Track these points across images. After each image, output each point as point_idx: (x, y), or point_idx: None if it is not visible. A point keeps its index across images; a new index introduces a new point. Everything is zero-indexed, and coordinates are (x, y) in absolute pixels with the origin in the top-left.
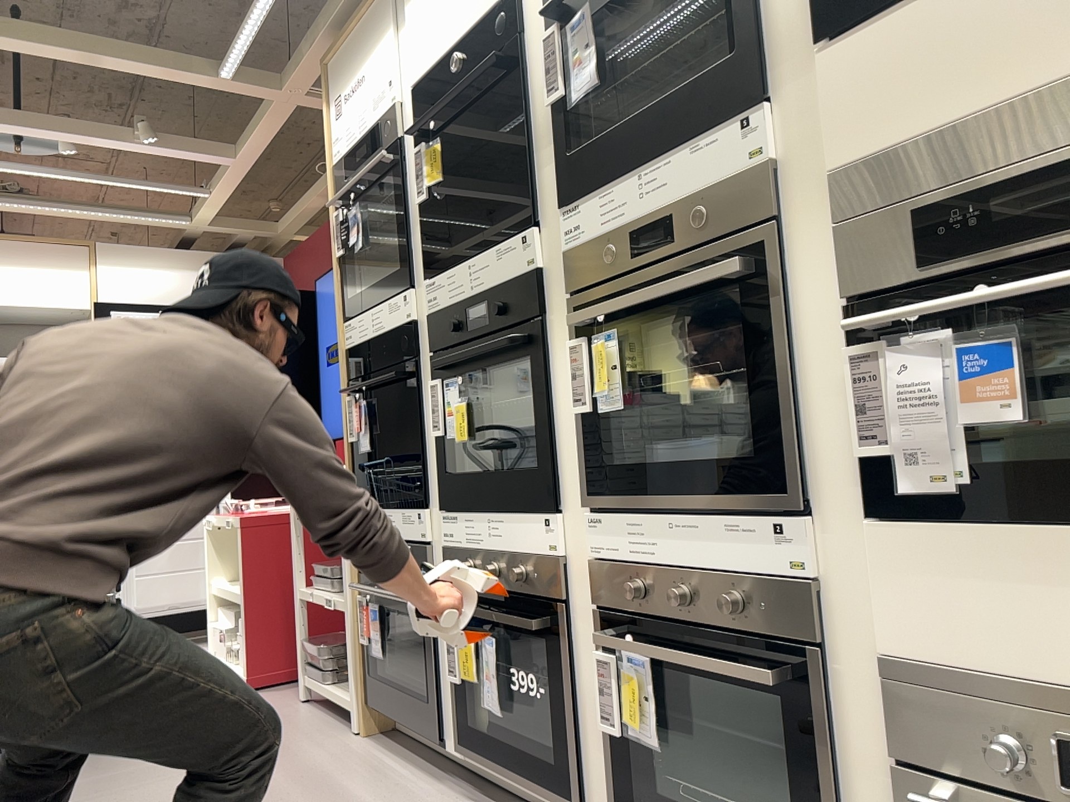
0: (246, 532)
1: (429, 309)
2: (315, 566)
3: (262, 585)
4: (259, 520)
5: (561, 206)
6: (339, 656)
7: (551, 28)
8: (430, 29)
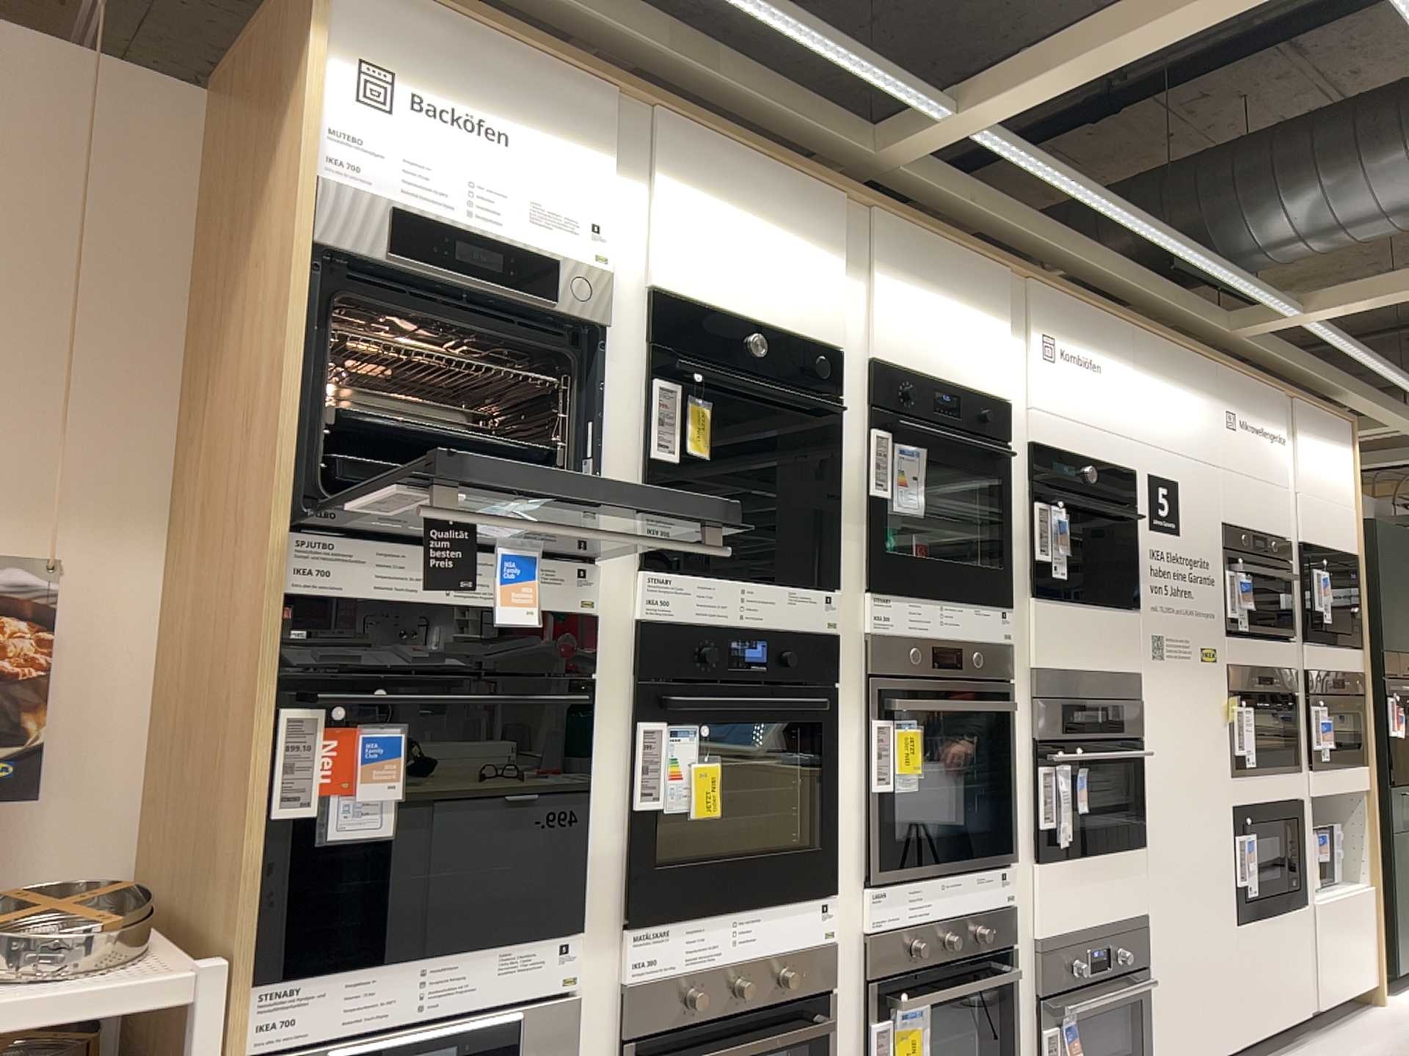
0: None
1: (651, 613)
2: None
3: None
4: None
5: (861, 587)
6: None
7: (879, 436)
8: (713, 267)
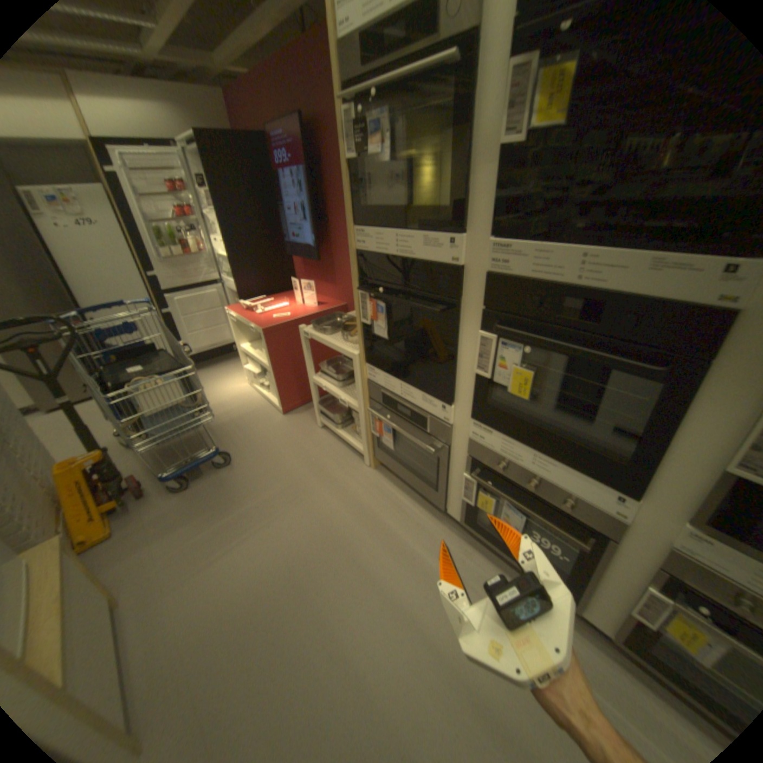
0: (267, 338)
1: (493, 268)
2: (322, 369)
3: (282, 365)
4: (274, 330)
5: None
6: (345, 417)
7: None
8: None
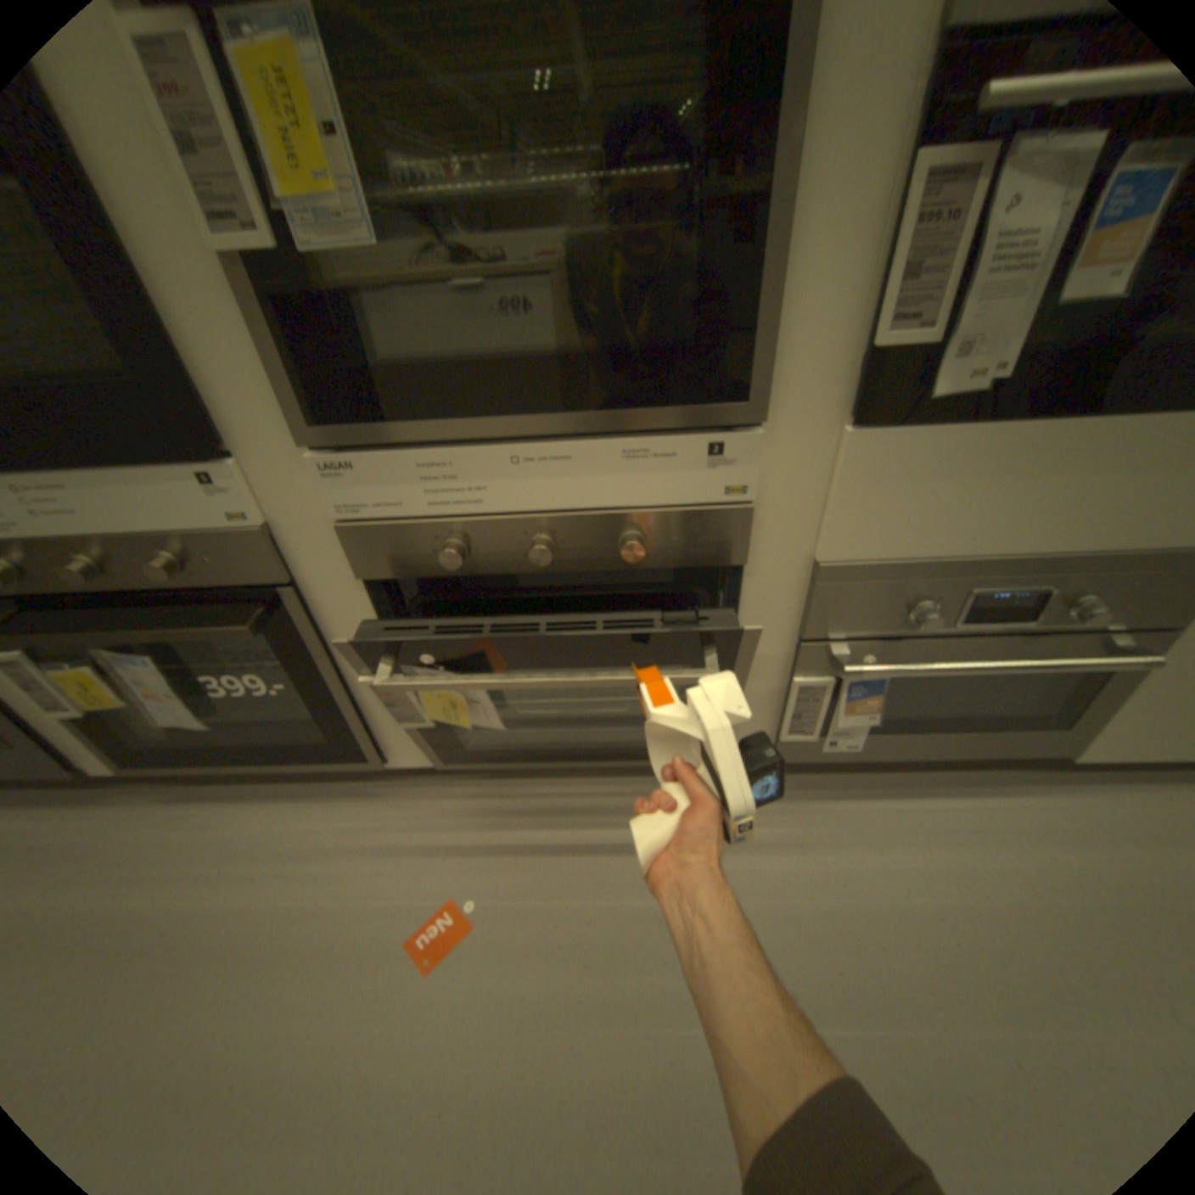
0: None
1: None
2: None
3: None
4: None
5: None
6: None
7: None
8: None
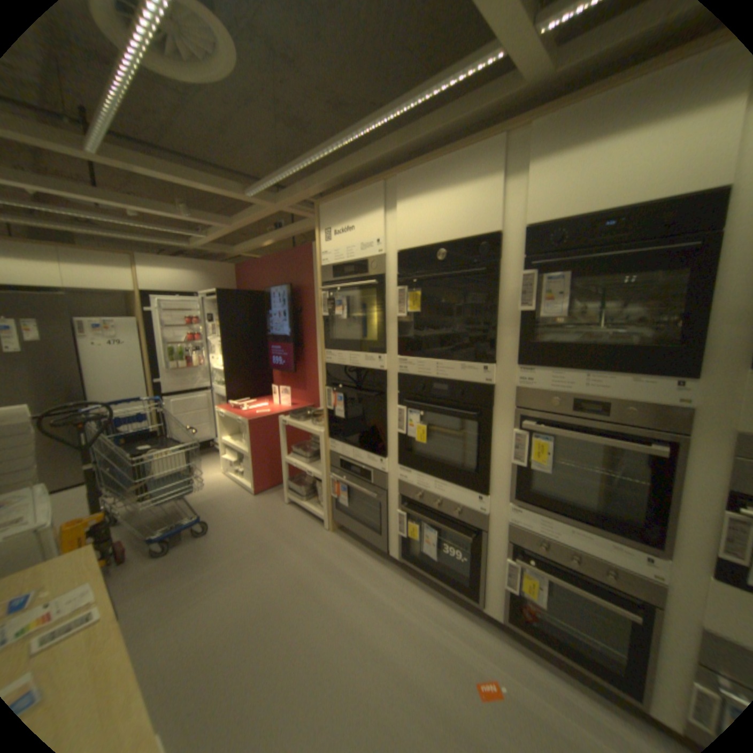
0: (251, 429)
1: (400, 372)
2: (294, 451)
3: (259, 451)
4: (256, 422)
5: (518, 363)
6: (309, 491)
7: (533, 270)
8: (419, 224)
